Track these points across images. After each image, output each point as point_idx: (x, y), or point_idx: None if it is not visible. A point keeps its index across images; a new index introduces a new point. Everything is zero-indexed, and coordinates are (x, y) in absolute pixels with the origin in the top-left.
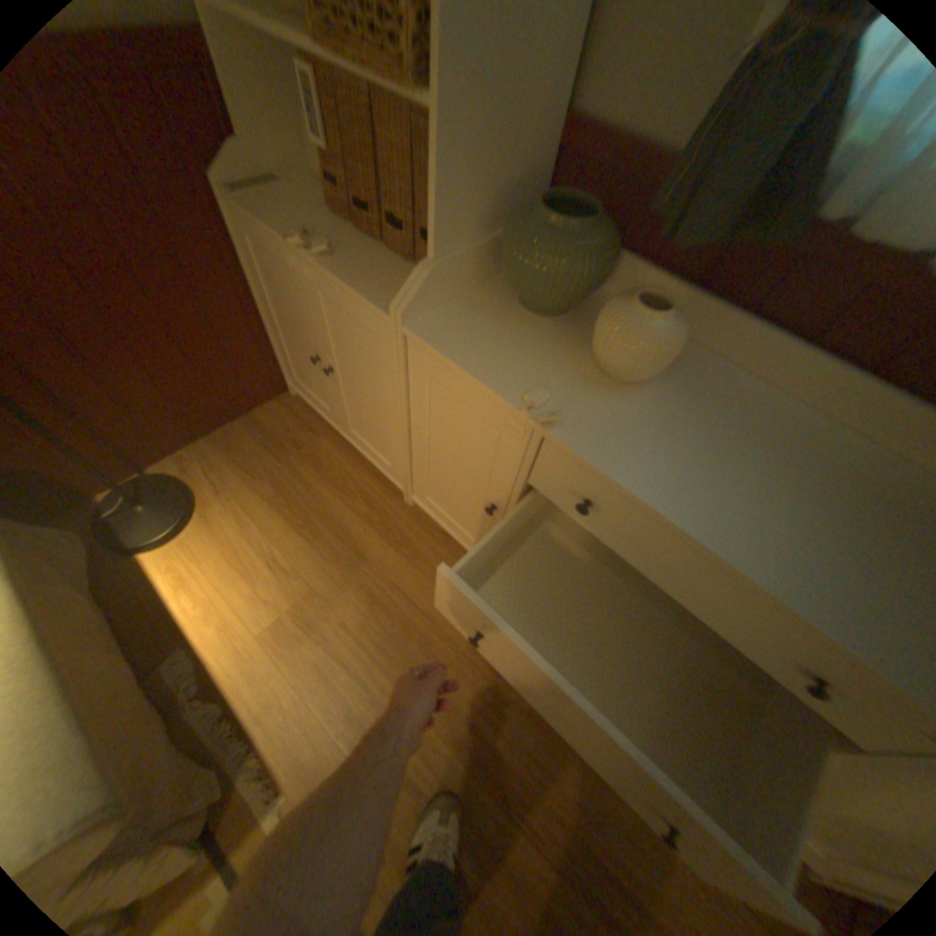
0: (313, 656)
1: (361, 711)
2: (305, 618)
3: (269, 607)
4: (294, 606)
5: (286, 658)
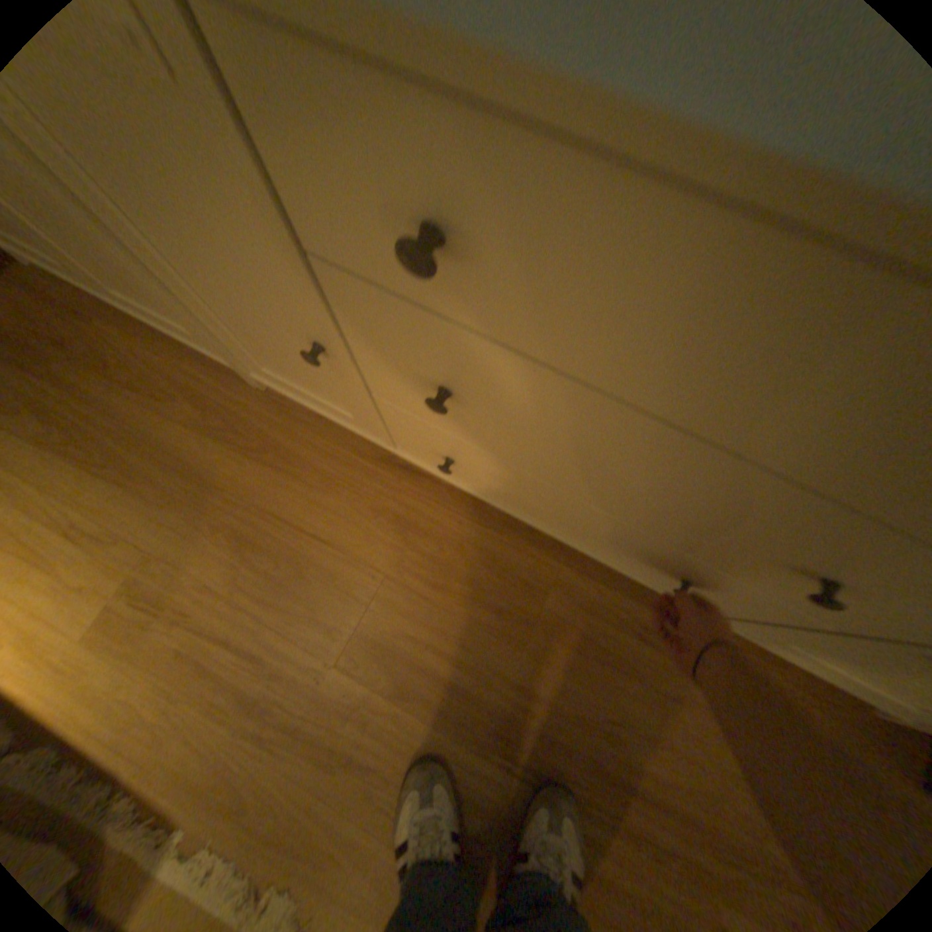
0: (171, 642)
1: (261, 693)
2: (144, 593)
3: (85, 595)
4: (123, 582)
5: (132, 656)
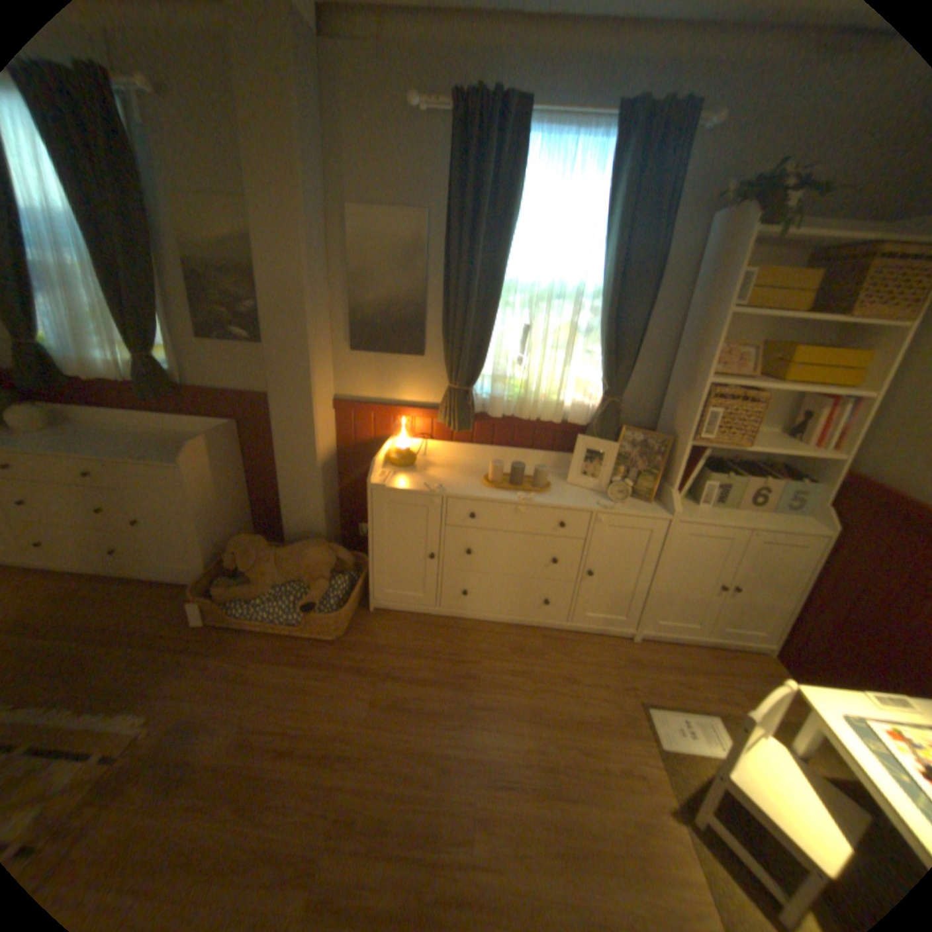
0: None
1: None
2: None
3: None
4: None
5: None
